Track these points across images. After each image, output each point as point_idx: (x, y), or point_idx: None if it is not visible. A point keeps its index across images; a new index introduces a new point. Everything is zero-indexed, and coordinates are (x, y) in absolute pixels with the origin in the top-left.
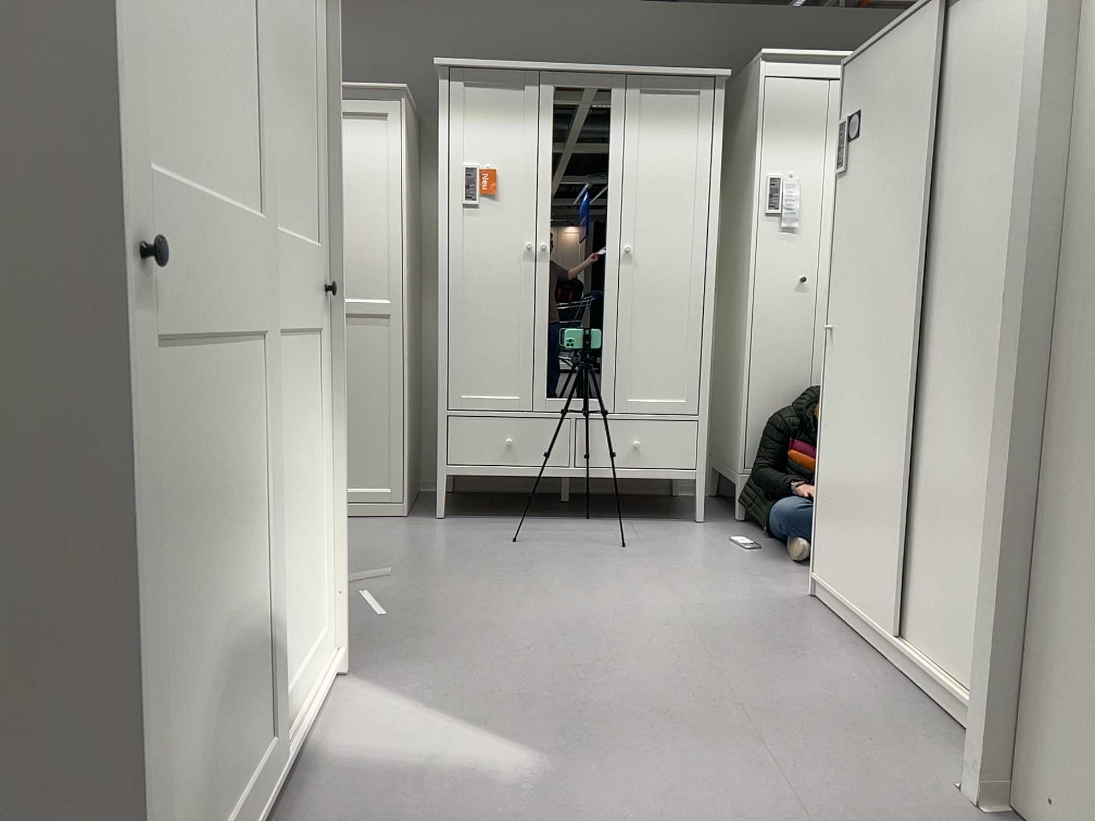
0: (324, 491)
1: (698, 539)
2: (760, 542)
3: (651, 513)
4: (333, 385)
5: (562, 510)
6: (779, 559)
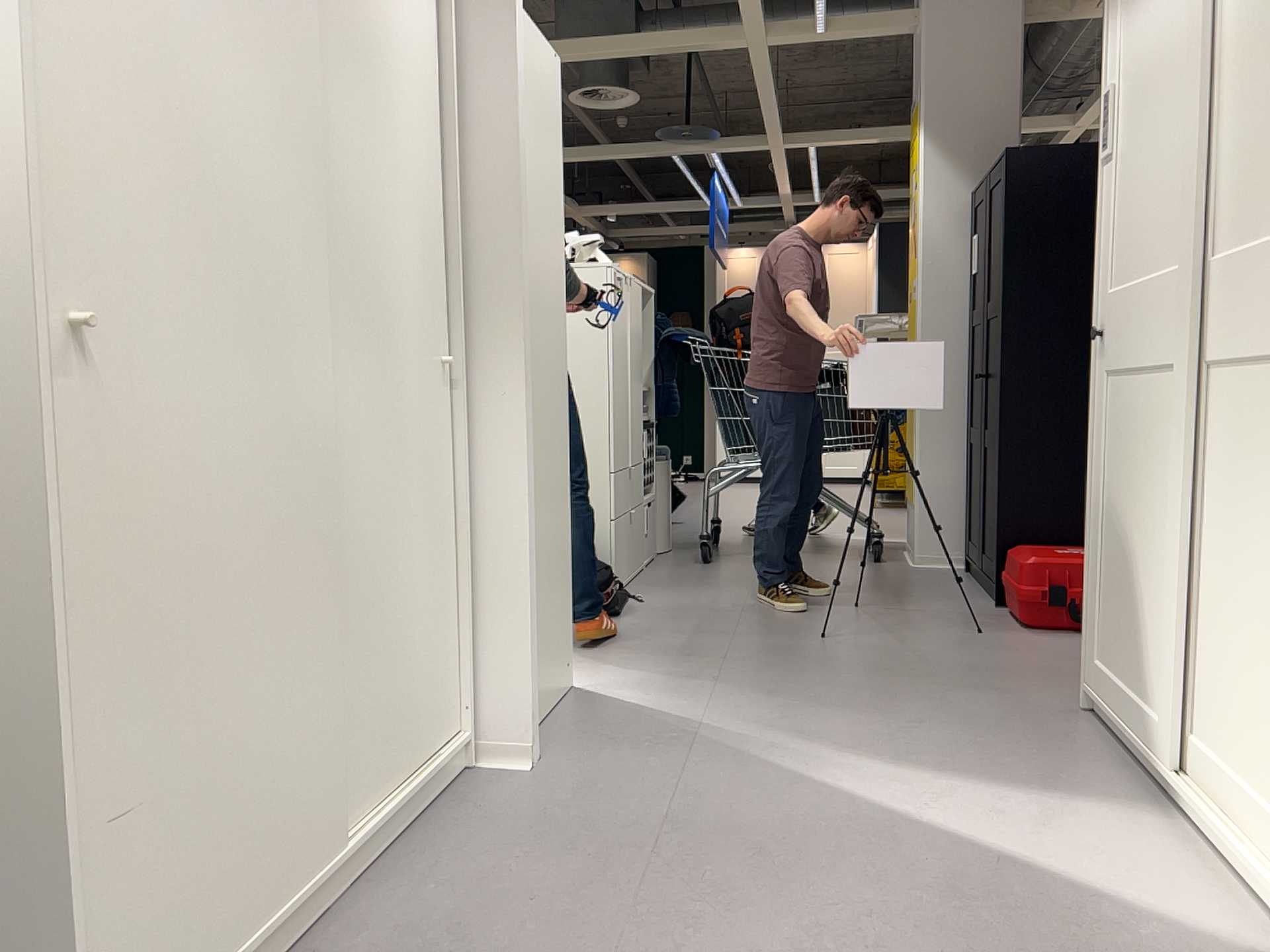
0: None
1: None
2: None
3: None
4: None
5: None
6: None
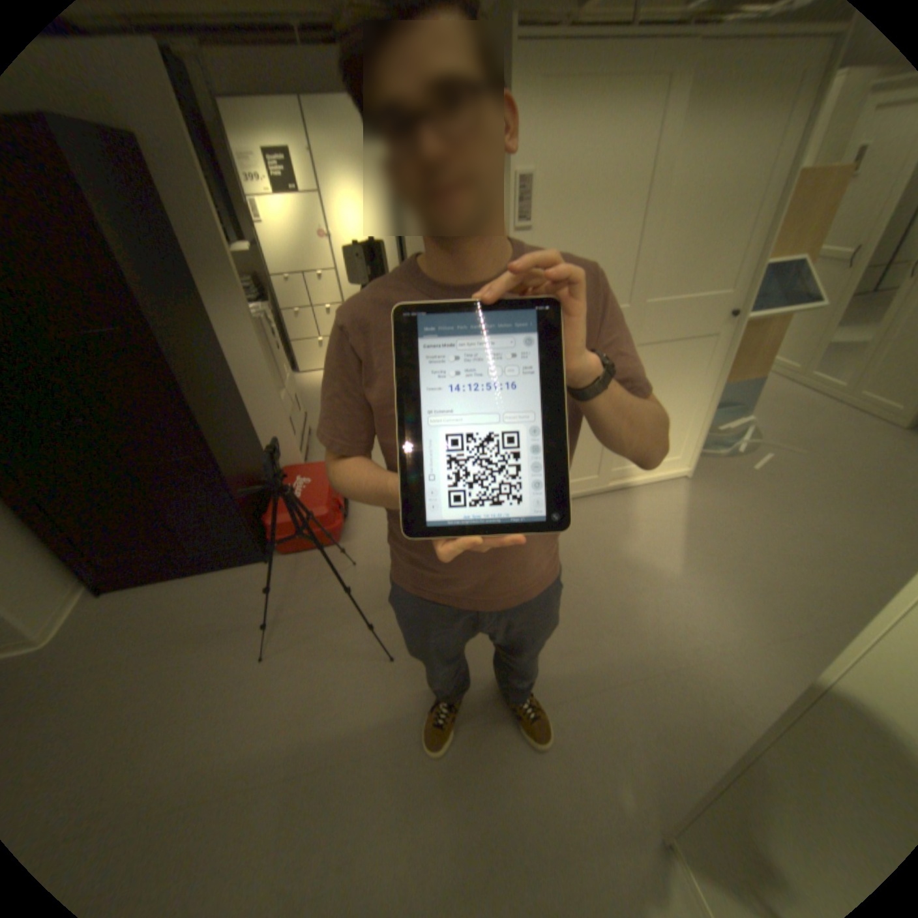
0: (703, 405)
1: None
2: None
3: None
4: (728, 360)
5: None
6: None
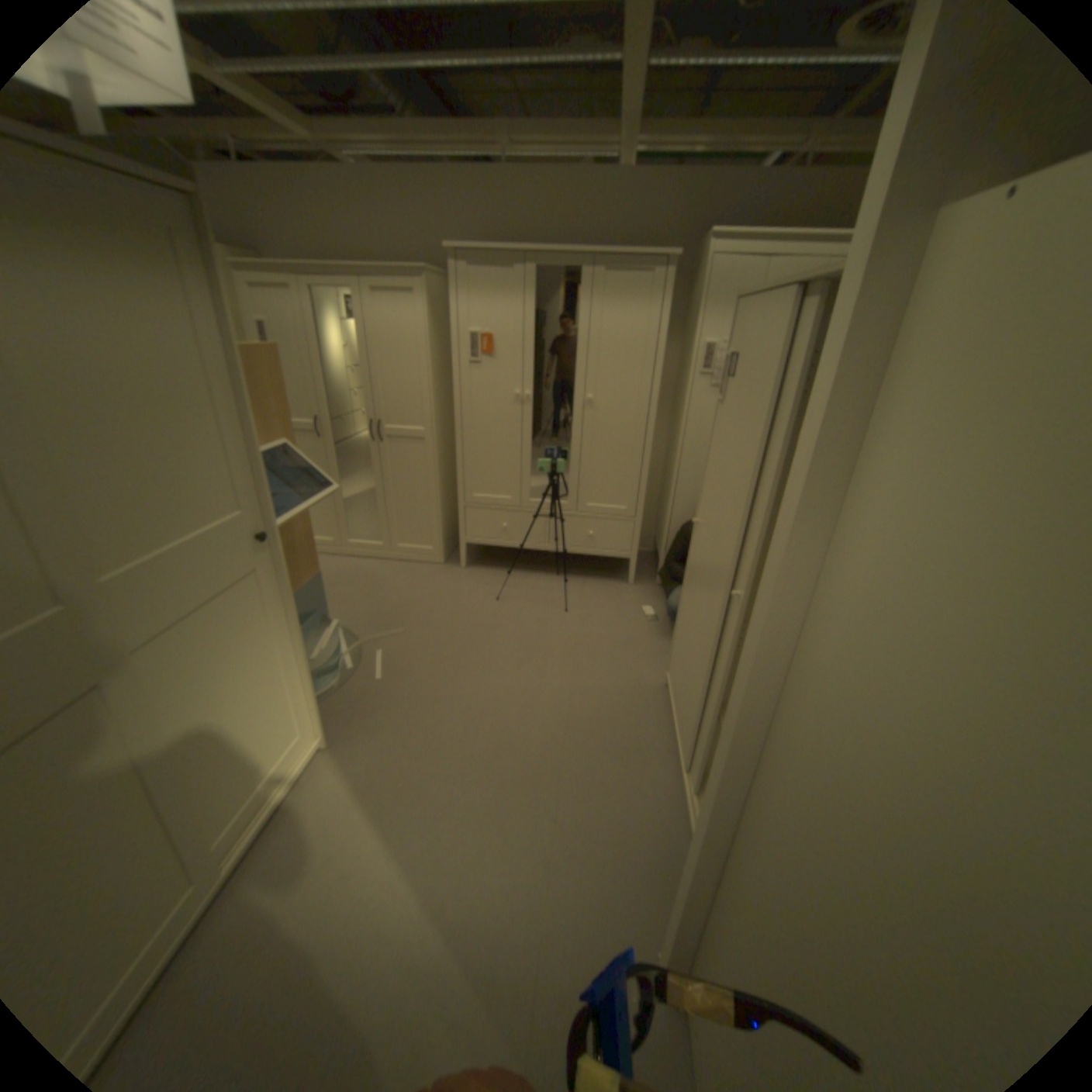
0: (286, 658)
1: (619, 605)
2: (659, 614)
3: (601, 572)
4: (285, 591)
5: (544, 565)
6: (664, 635)
